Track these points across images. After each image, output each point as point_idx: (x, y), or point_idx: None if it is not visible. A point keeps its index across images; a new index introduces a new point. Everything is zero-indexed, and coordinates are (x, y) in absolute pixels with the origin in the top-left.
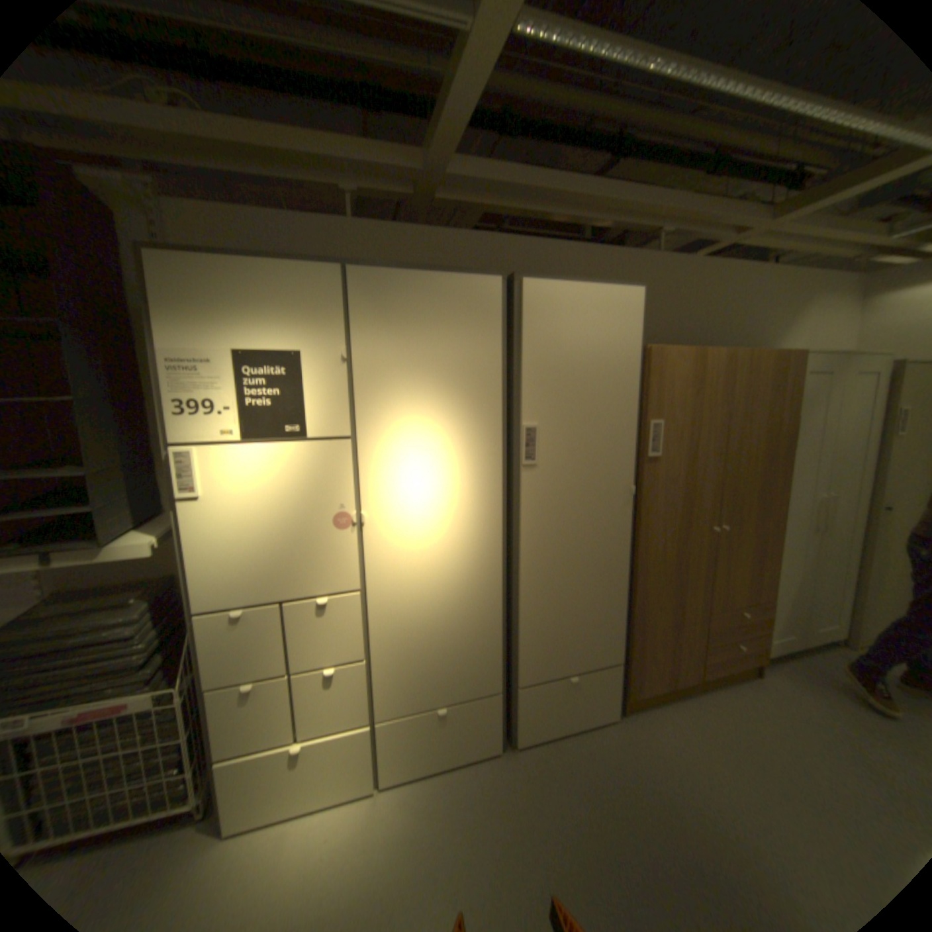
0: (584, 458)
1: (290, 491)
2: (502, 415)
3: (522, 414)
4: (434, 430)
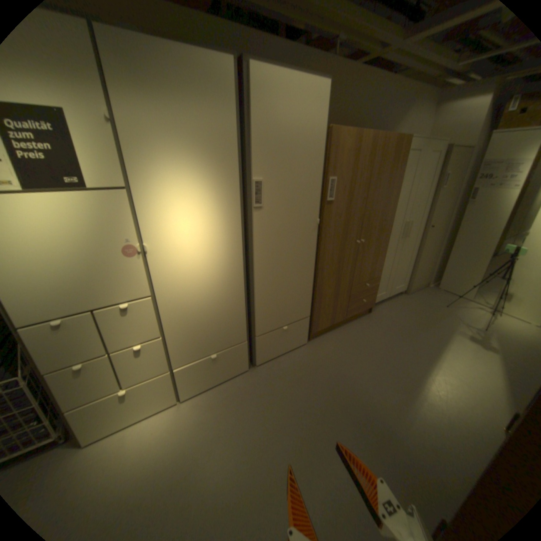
0: (291, 202)
1: (82, 232)
2: (239, 172)
3: (252, 172)
4: (192, 182)
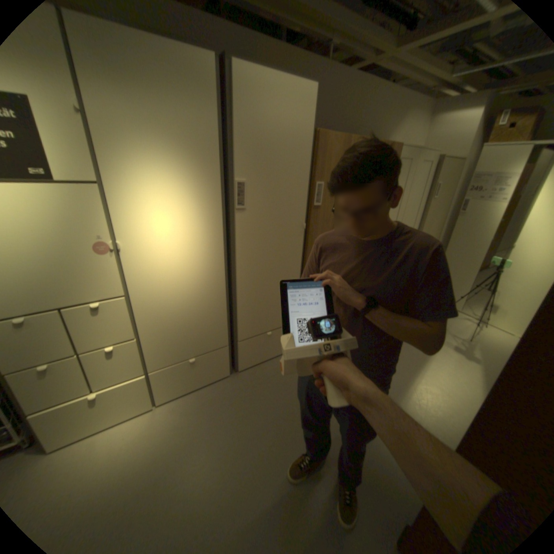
0: (276, 205)
1: (48, 226)
2: (221, 171)
3: (235, 172)
4: (169, 180)
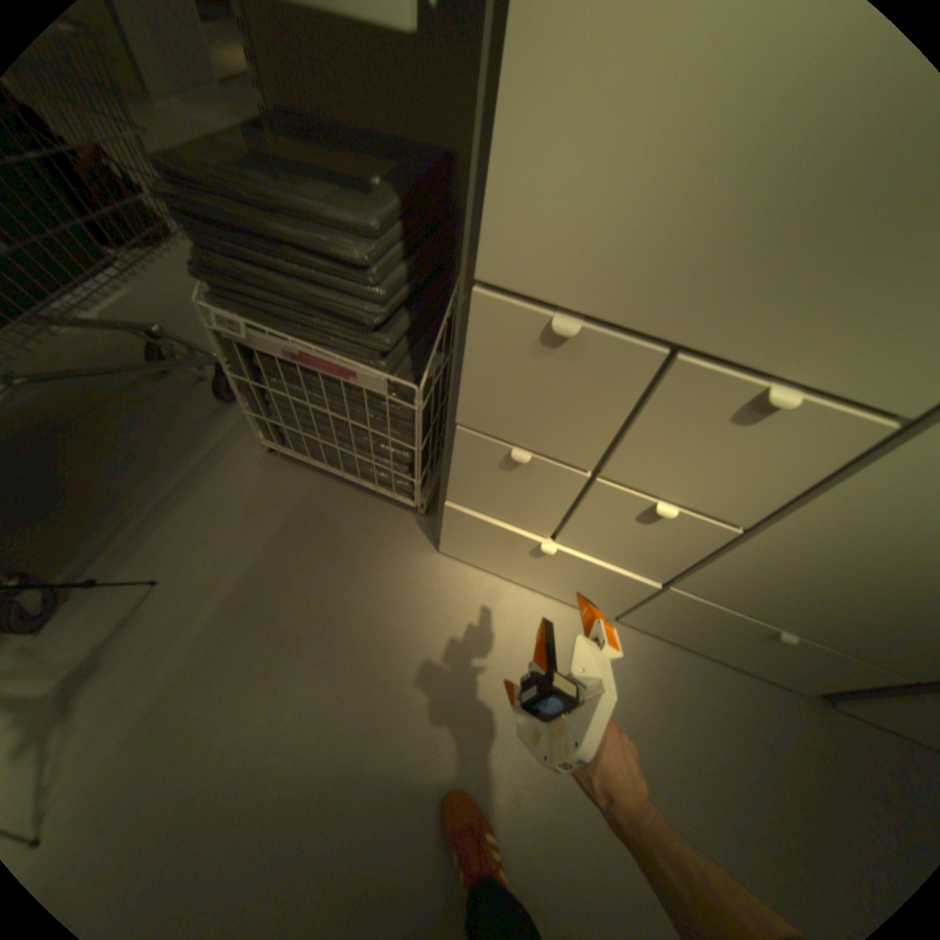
0: None
1: None
2: None
3: None
4: None
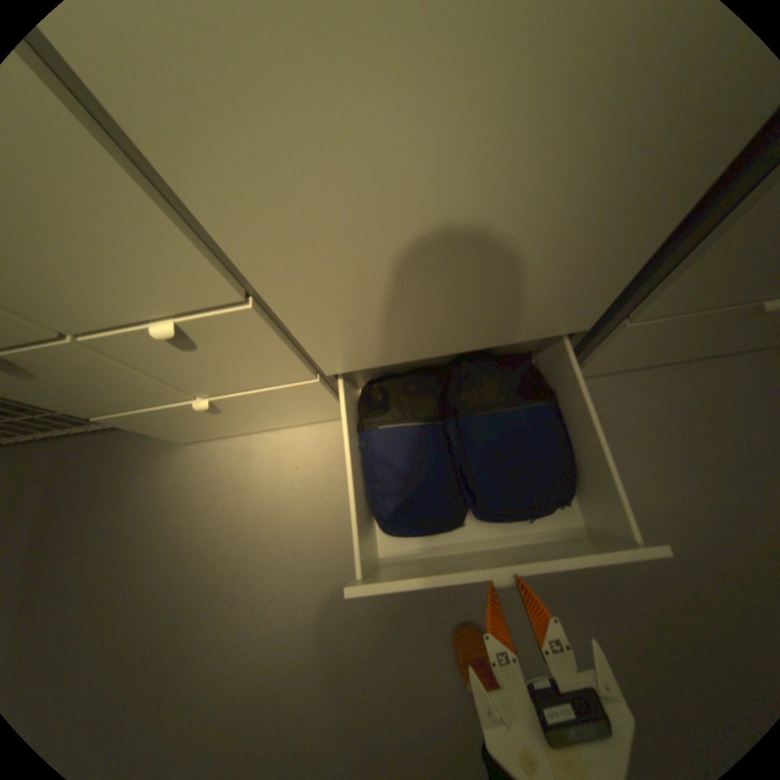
0: None
1: None
2: None
3: None
4: None
